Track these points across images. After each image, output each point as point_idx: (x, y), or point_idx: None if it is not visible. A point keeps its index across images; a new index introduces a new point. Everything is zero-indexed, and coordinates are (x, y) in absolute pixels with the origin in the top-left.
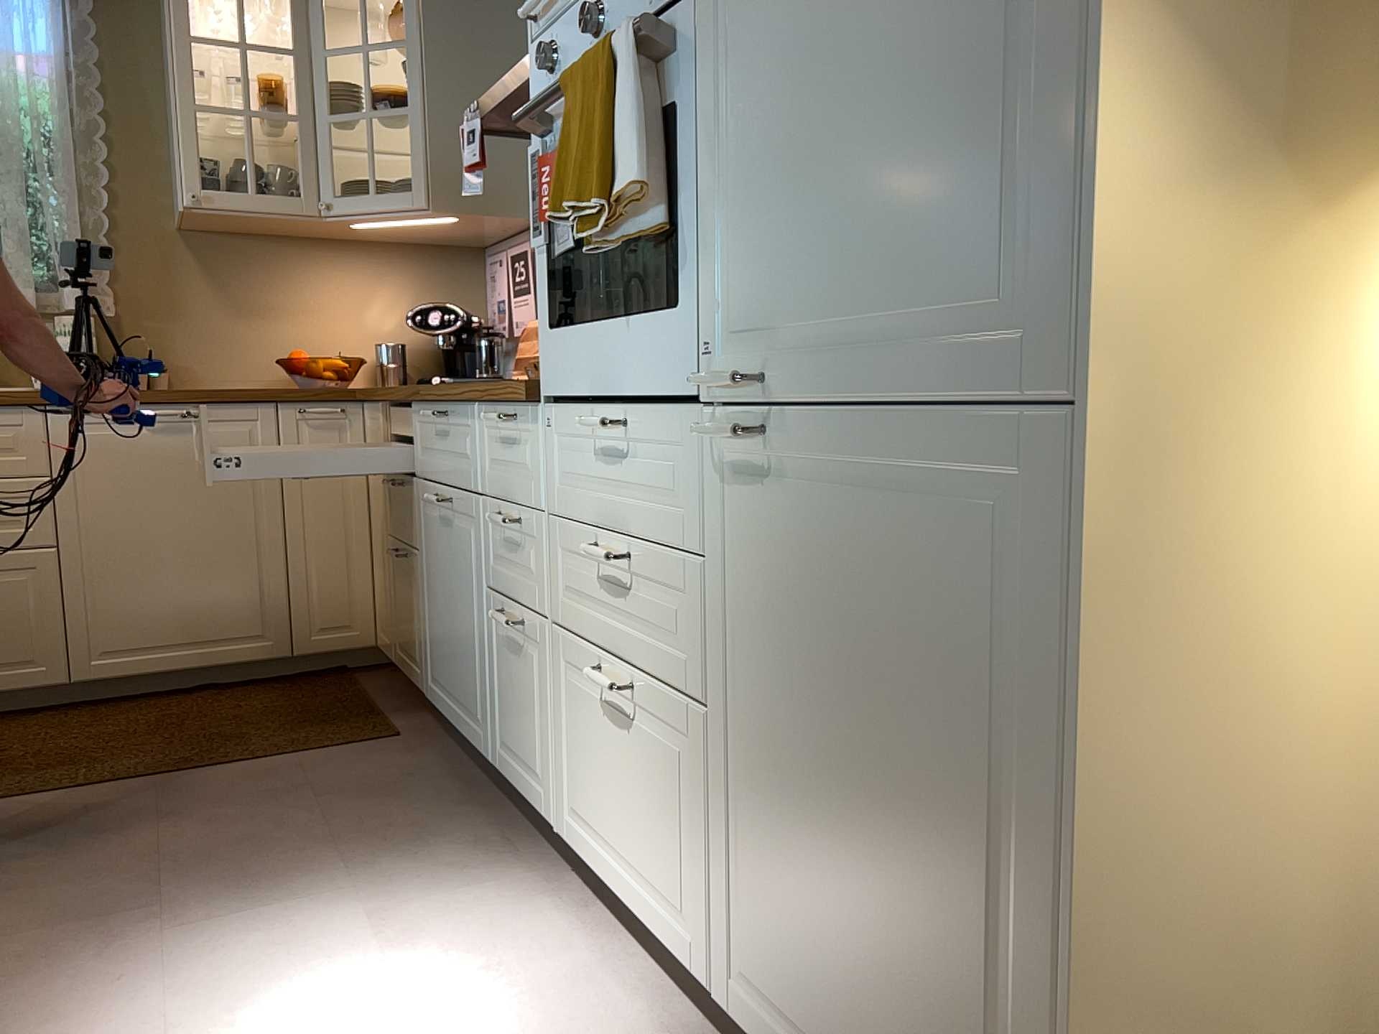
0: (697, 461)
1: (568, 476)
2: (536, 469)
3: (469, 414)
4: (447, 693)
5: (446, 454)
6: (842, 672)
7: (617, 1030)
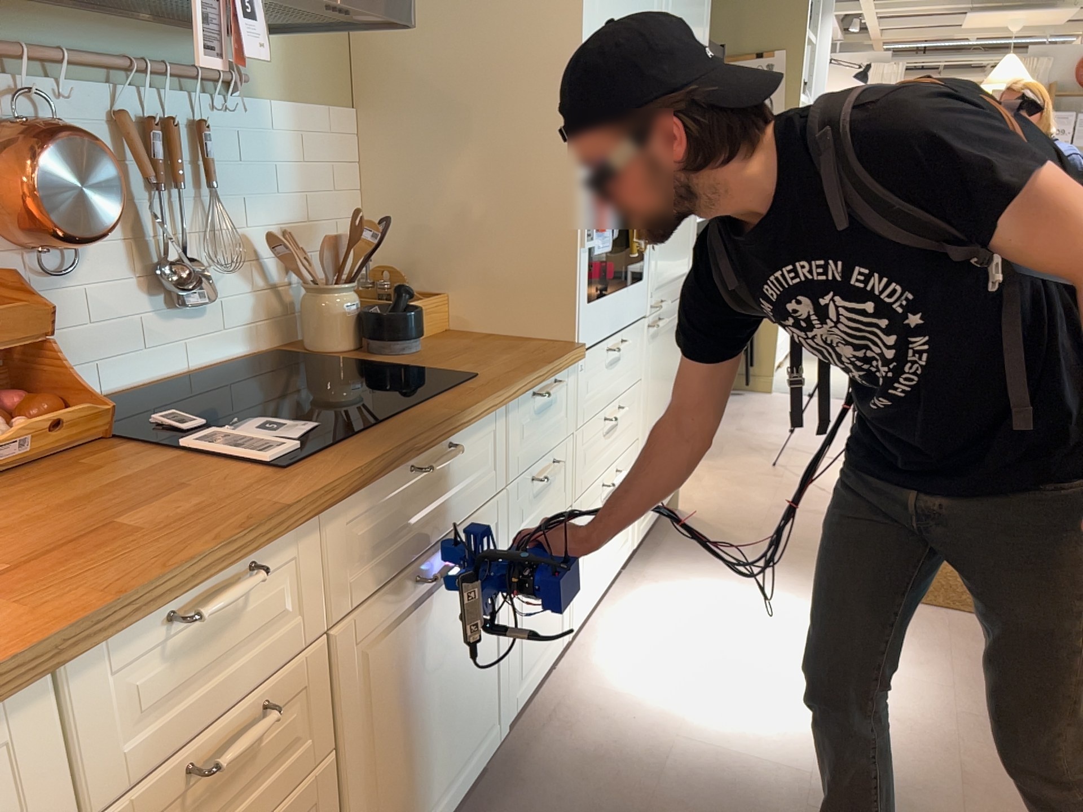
0: (641, 341)
1: (589, 392)
2: (569, 407)
3: (493, 418)
4: (424, 808)
5: (442, 500)
6: (664, 380)
7: (639, 601)
